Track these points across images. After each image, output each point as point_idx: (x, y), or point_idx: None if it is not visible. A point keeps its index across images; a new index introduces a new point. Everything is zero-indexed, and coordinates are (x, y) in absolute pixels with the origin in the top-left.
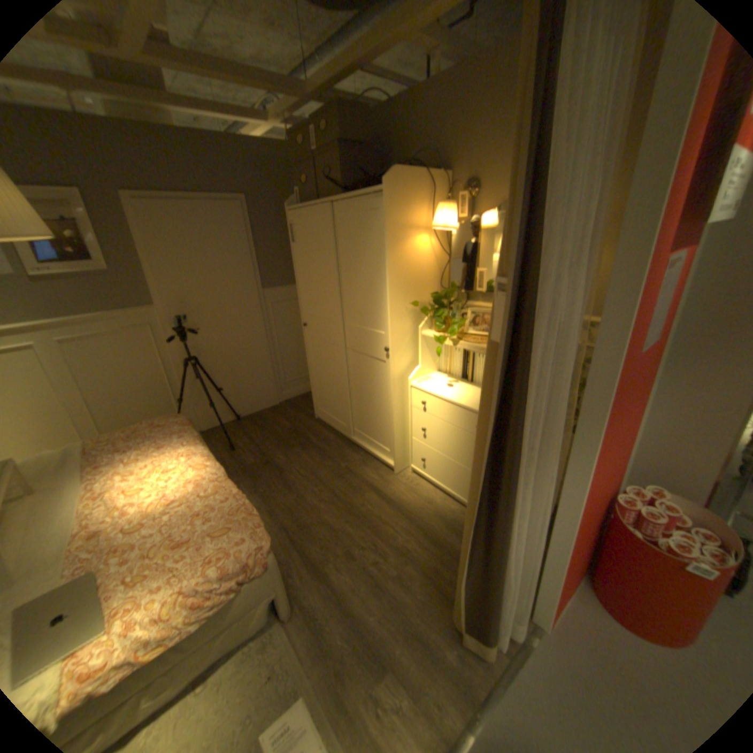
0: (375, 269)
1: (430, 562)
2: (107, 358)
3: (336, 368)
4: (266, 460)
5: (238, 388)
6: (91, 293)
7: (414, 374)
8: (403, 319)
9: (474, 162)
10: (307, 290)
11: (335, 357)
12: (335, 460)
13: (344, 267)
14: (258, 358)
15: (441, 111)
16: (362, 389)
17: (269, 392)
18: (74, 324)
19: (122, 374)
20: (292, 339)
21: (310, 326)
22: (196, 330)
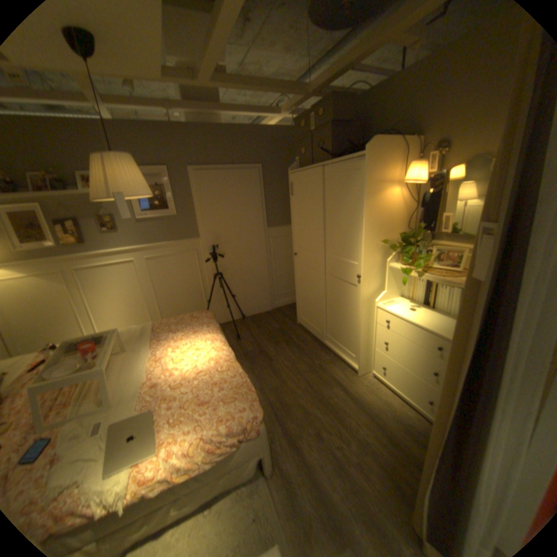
0: (354, 214)
1: (388, 458)
2: (170, 271)
3: (317, 288)
4: (261, 351)
5: (245, 296)
6: (166, 230)
7: (381, 297)
8: (374, 253)
9: (446, 126)
10: (299, 229)
11: (316, 279)
12: (311, 358)
13: (329, 212)
14: (260, 276)
15: (416, 89)
16: (336, 305)
17: (266, 300)
18: (155, 249)
19: (178, 281)
20: (284, 263)
21: (299, 255)
22: (223, 255)
